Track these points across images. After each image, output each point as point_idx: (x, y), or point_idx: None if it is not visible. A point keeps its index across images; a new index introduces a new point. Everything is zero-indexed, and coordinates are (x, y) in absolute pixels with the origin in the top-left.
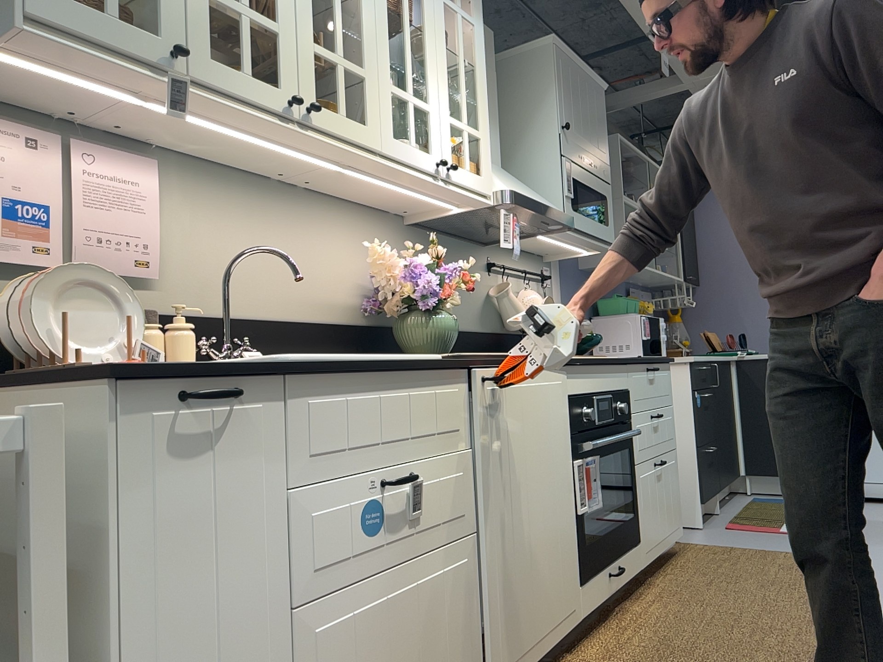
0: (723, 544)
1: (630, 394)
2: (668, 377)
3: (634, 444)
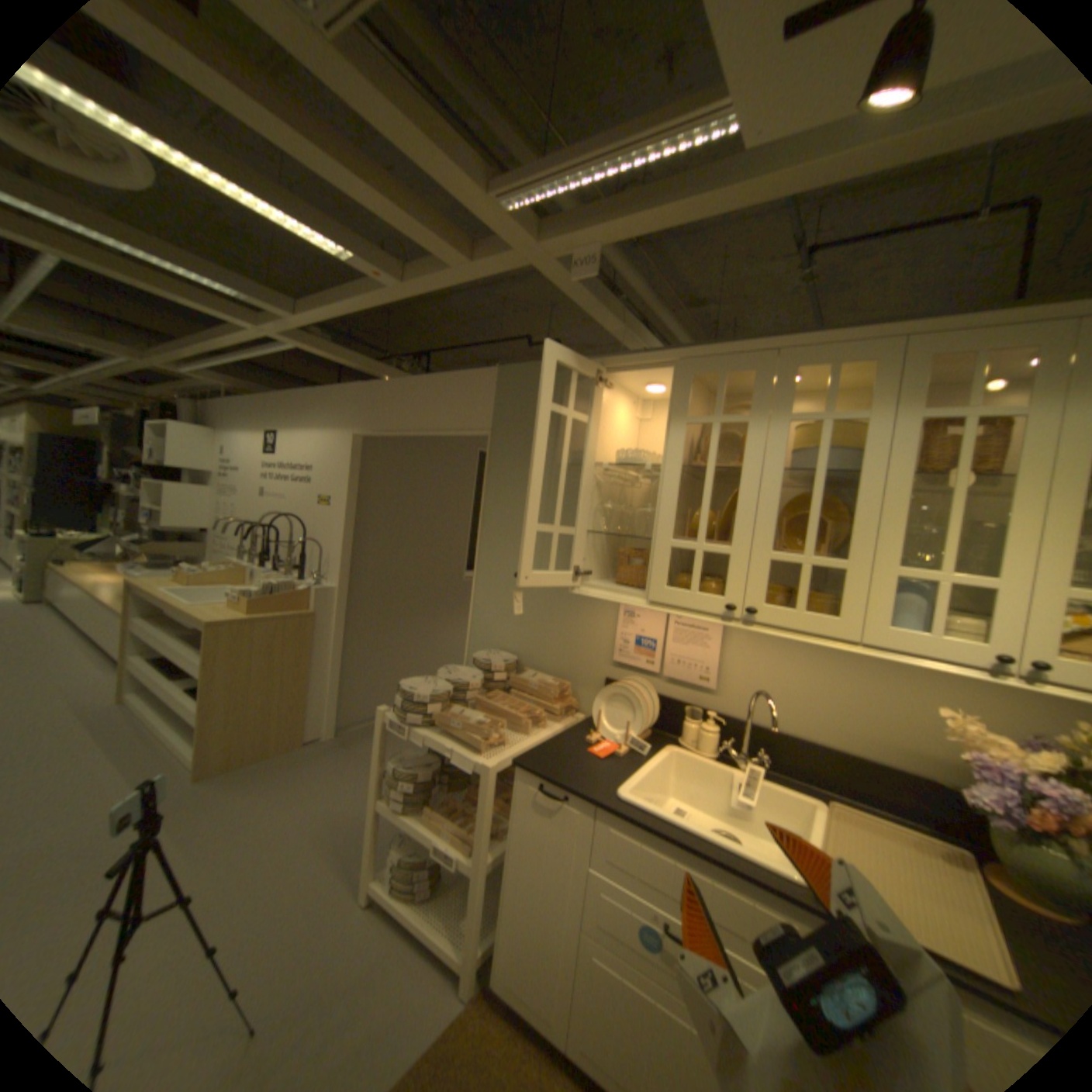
0: None
1: None
2: None
3: None
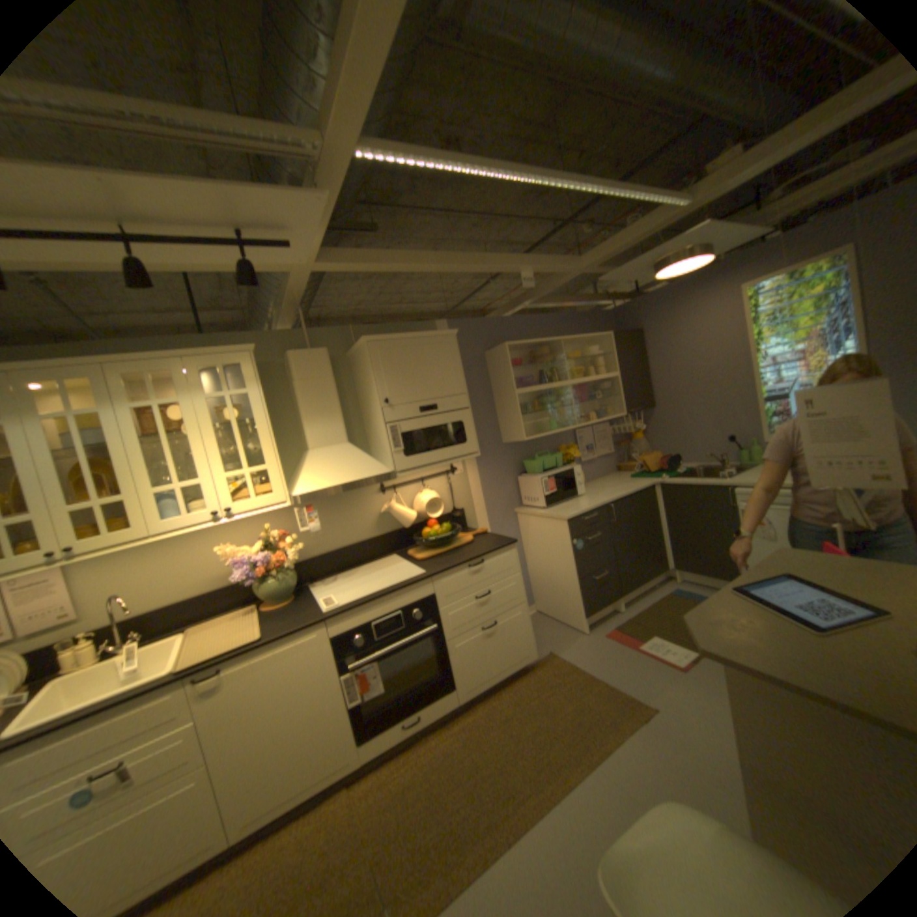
0: (576, 664)
1: (435, 597)
2: (507, 557)
3: (443, 630)
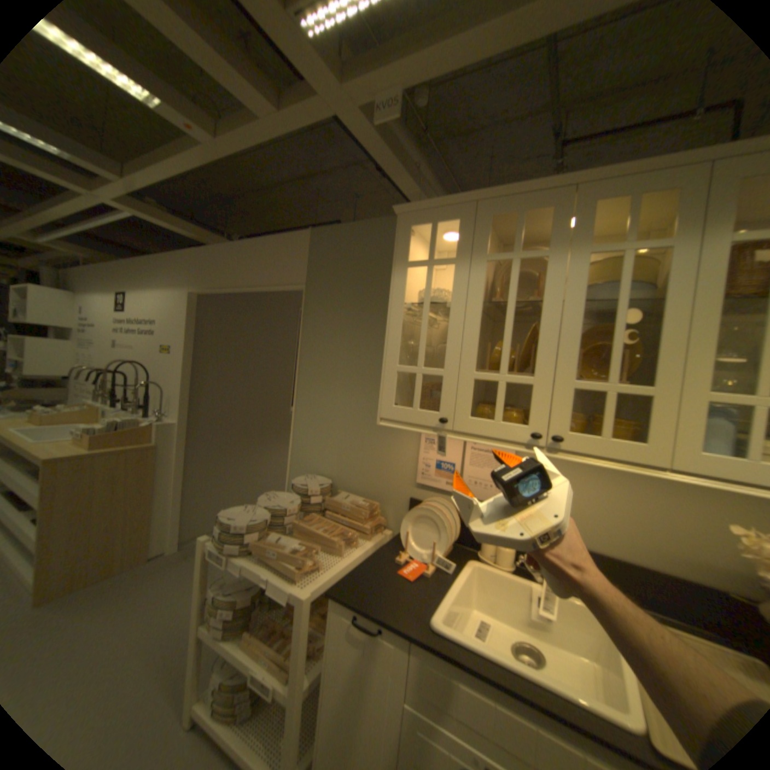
0: None
1: None
2: None
3: None
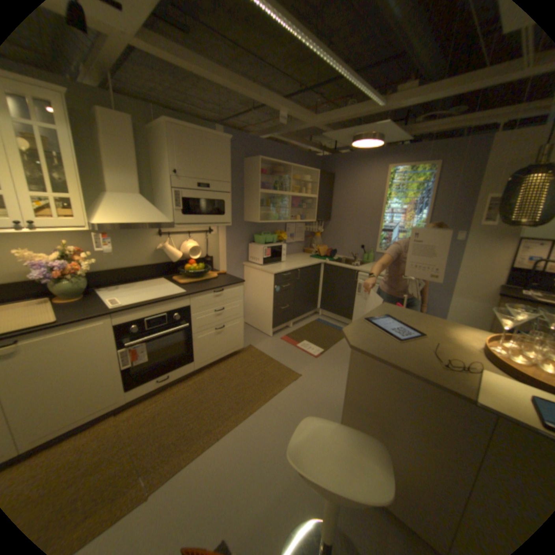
0: (264, 351)
1: (191, 307)
2: (238, 289)
3: (192, 327)
